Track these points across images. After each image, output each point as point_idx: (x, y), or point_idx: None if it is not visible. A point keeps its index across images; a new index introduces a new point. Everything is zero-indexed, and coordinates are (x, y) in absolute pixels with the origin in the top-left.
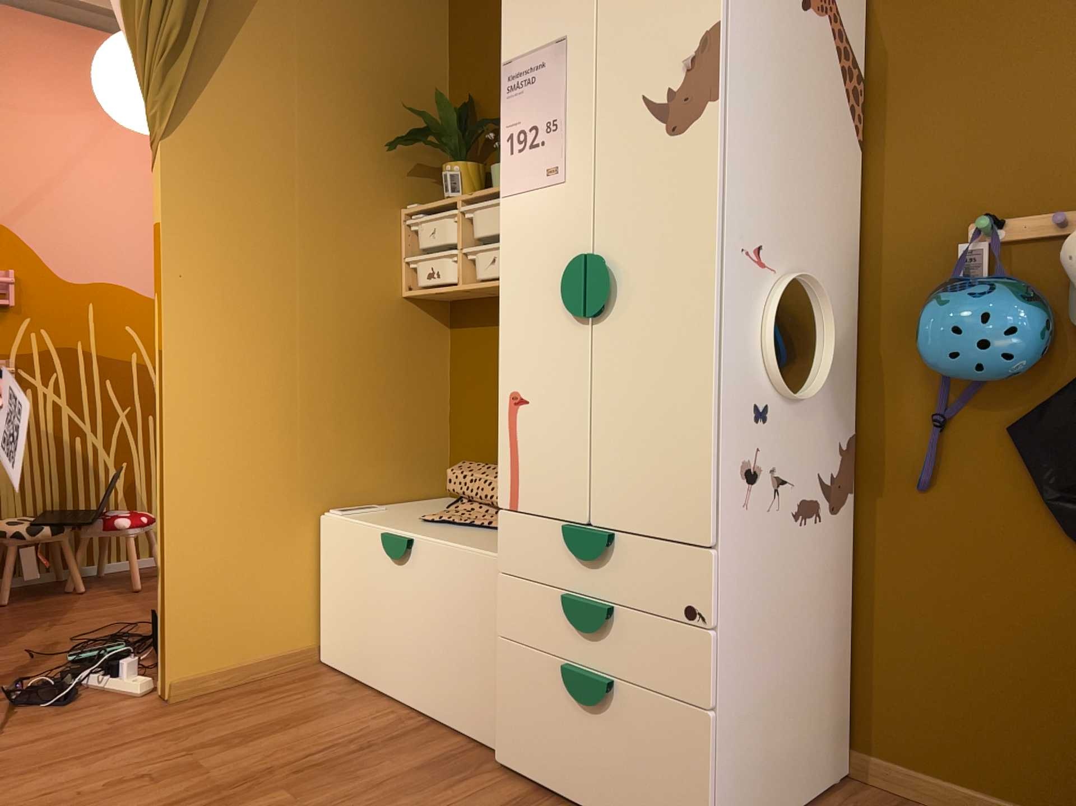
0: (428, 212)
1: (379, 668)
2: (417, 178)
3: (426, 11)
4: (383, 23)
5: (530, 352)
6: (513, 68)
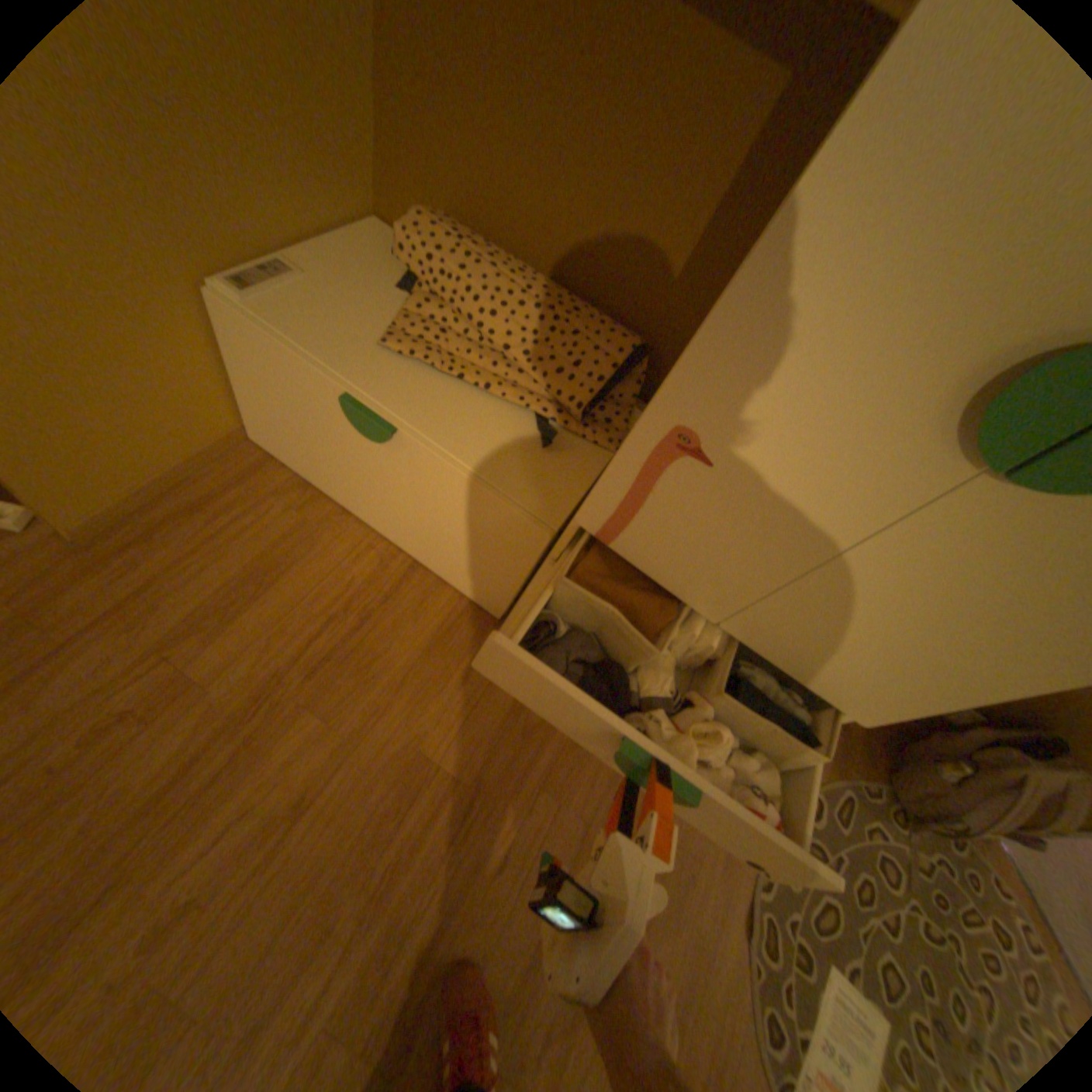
0: None
1: (345, 495)
2: None
3: None
4: None
5: (781, 404)
6: None
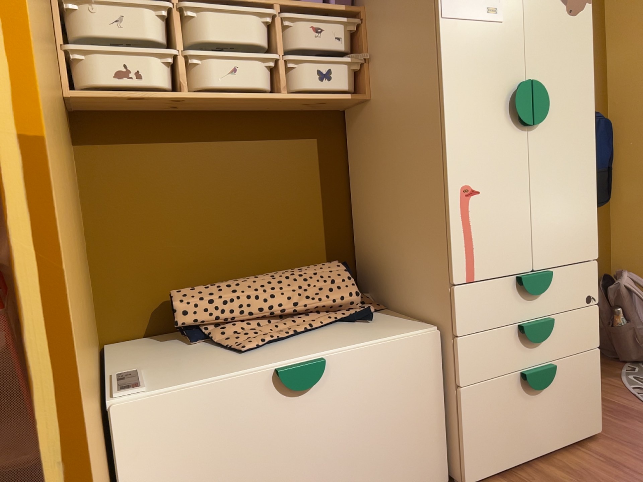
0: None
1: None
2: None
3: None
4: None
5: (480, 153)
6: None
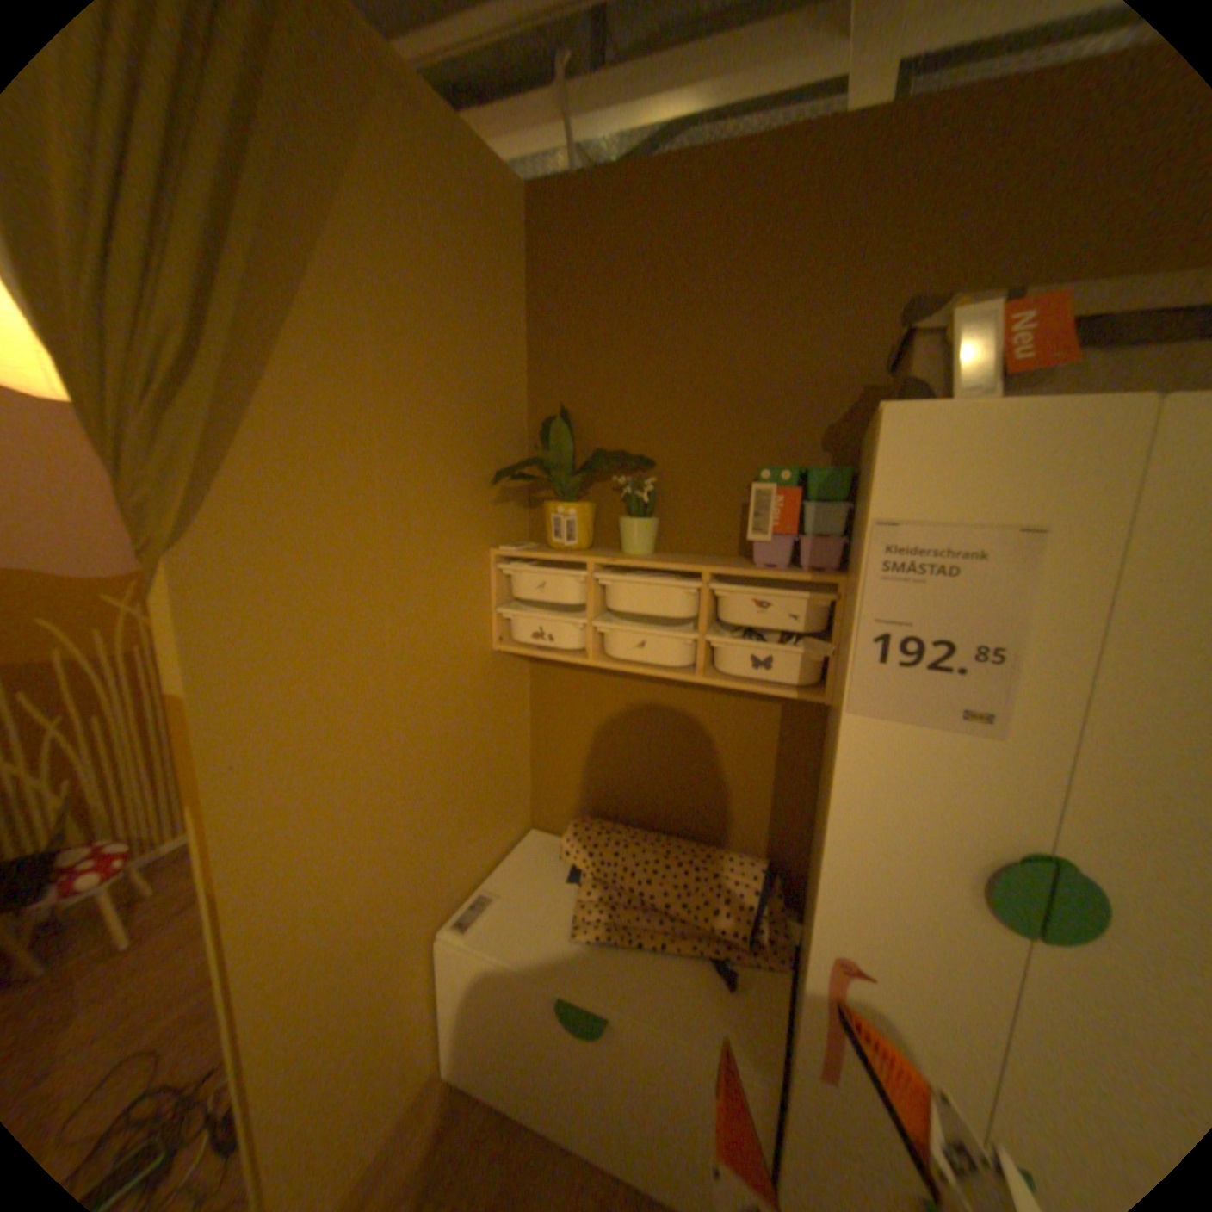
0: (540, 566)
1: (548, 1117)
2: (502, 505)
3: (506, 281)
4: (465, 299)
5: (890, 928)
6: (903, 533)
